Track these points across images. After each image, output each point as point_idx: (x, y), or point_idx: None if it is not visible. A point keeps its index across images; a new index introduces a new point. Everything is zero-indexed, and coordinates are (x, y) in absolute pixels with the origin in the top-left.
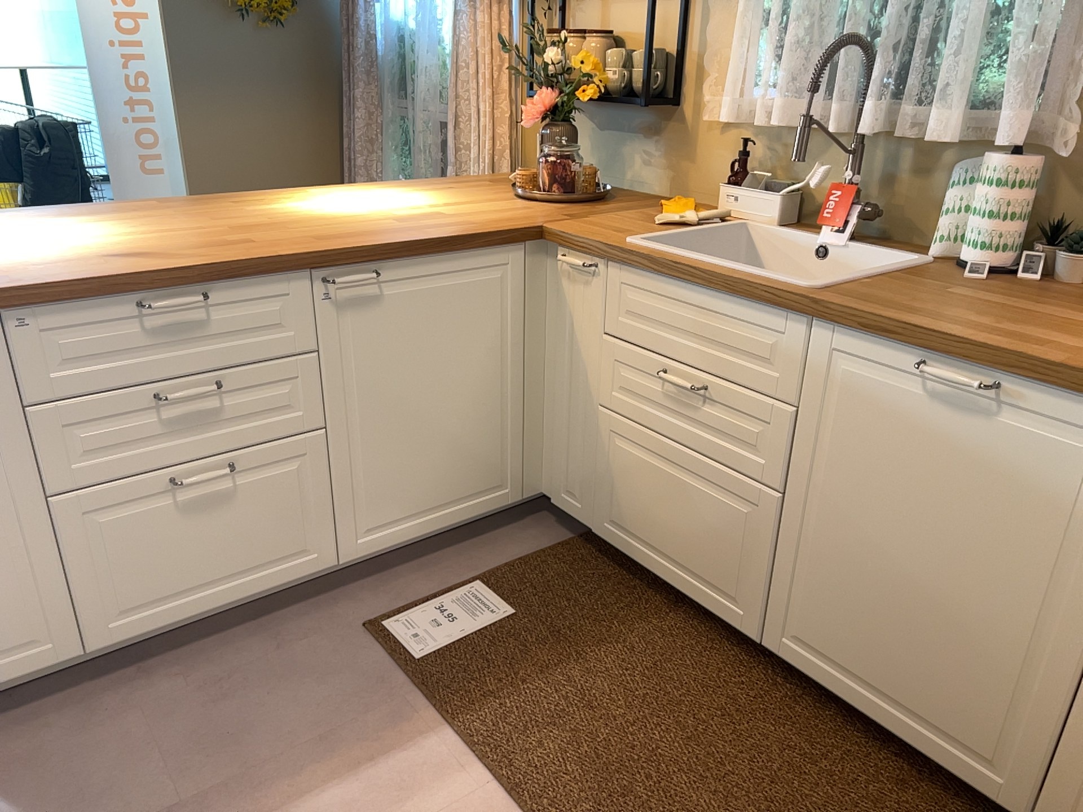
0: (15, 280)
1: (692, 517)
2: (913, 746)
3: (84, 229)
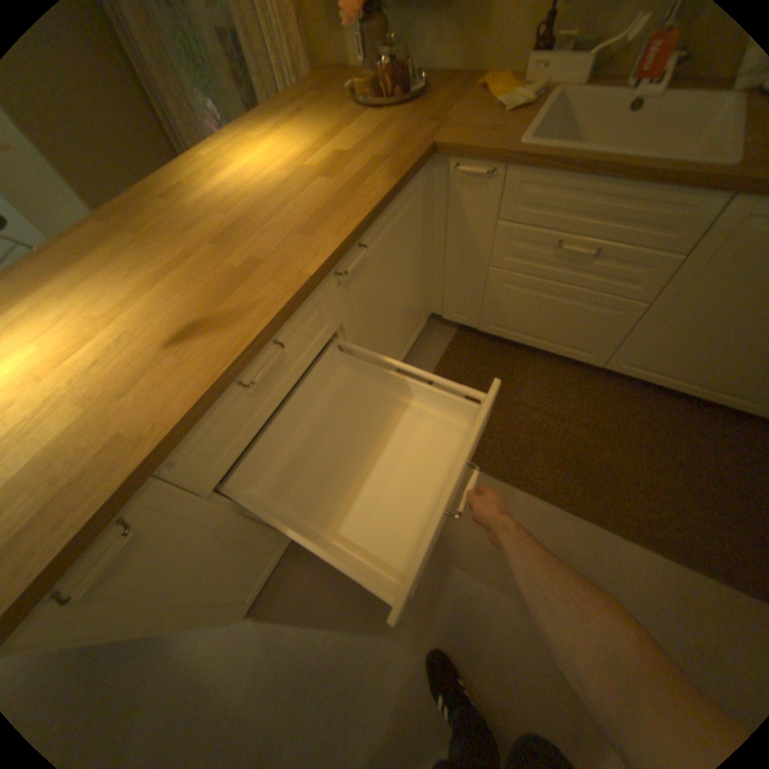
0: (128, 436)
1: (565, 319)
2: (702, 398)
3: (82, 298)
